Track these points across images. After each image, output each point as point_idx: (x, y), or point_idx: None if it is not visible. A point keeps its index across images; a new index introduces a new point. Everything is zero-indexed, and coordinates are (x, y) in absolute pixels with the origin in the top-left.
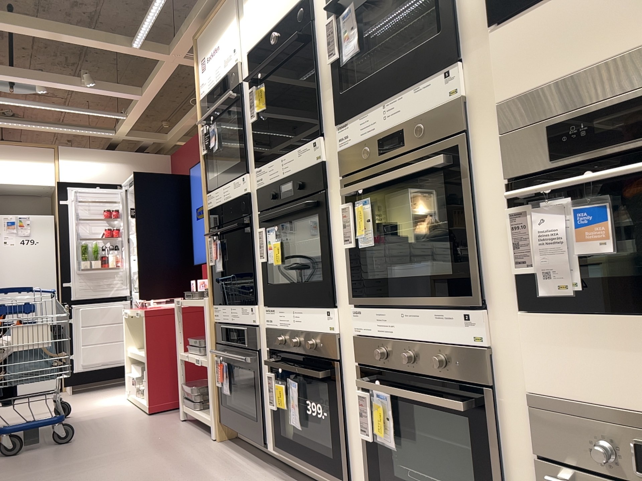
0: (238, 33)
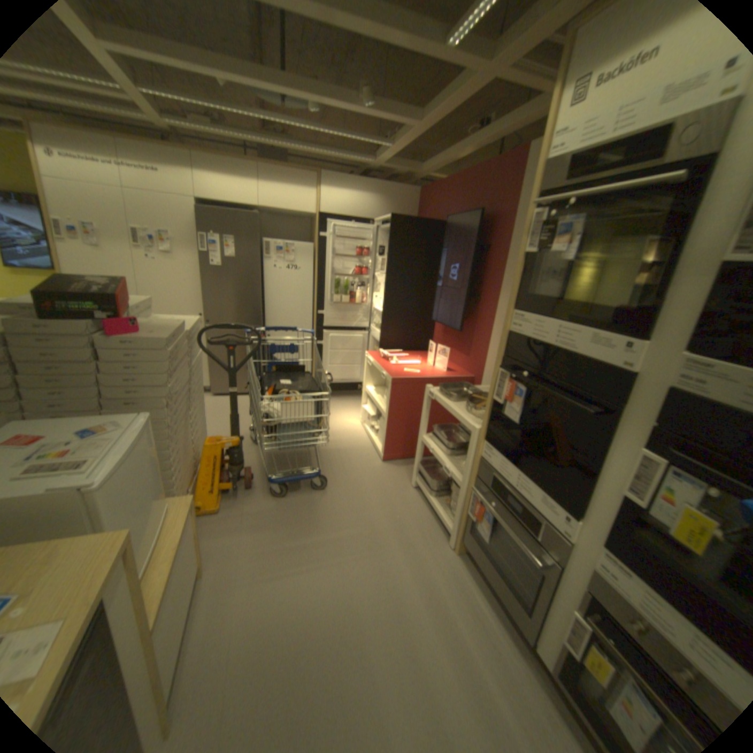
0: None
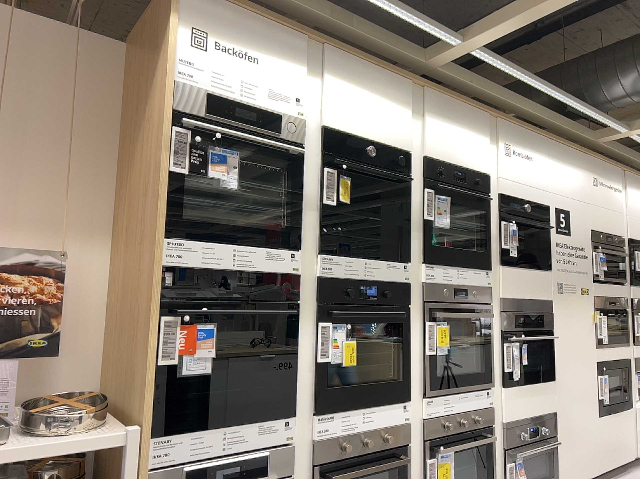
0: (307, 87)
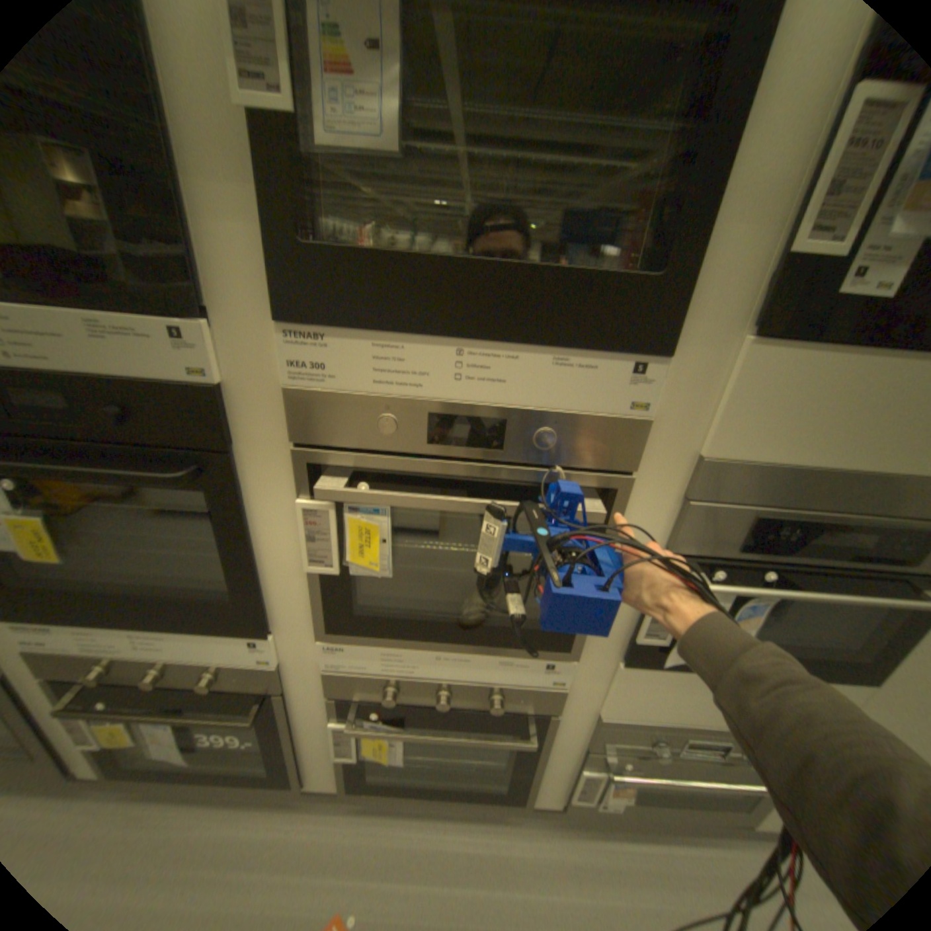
0: None
